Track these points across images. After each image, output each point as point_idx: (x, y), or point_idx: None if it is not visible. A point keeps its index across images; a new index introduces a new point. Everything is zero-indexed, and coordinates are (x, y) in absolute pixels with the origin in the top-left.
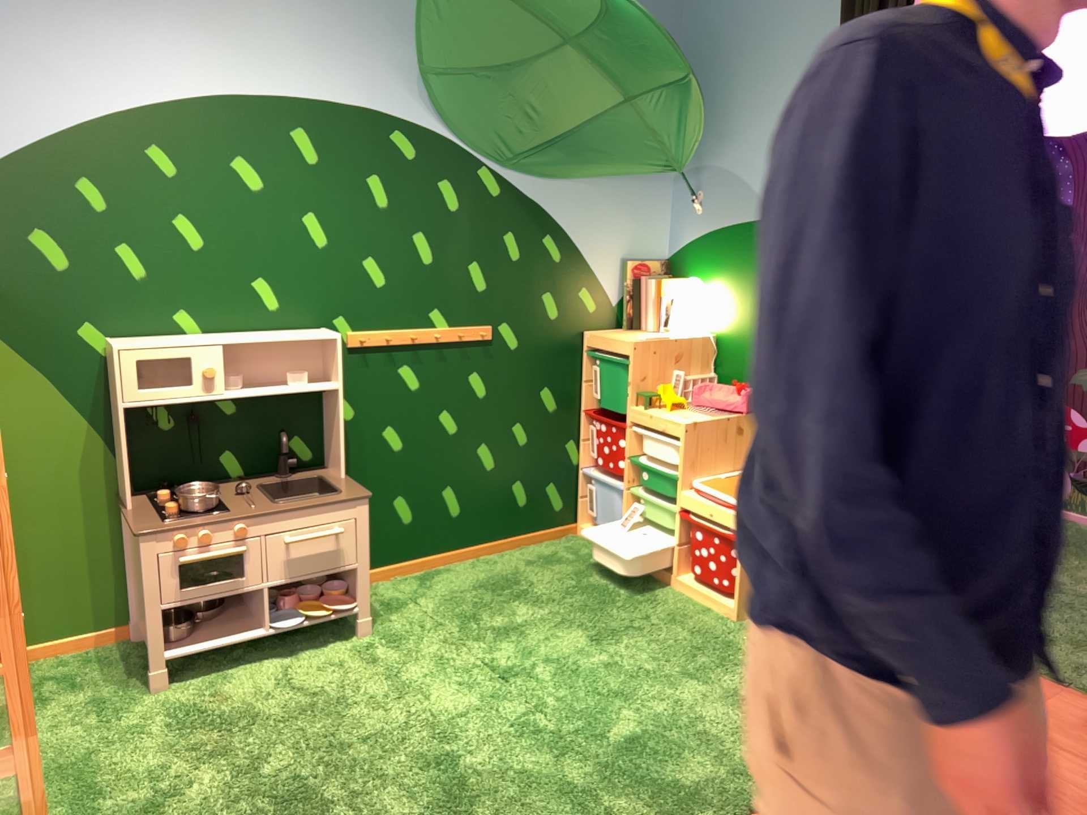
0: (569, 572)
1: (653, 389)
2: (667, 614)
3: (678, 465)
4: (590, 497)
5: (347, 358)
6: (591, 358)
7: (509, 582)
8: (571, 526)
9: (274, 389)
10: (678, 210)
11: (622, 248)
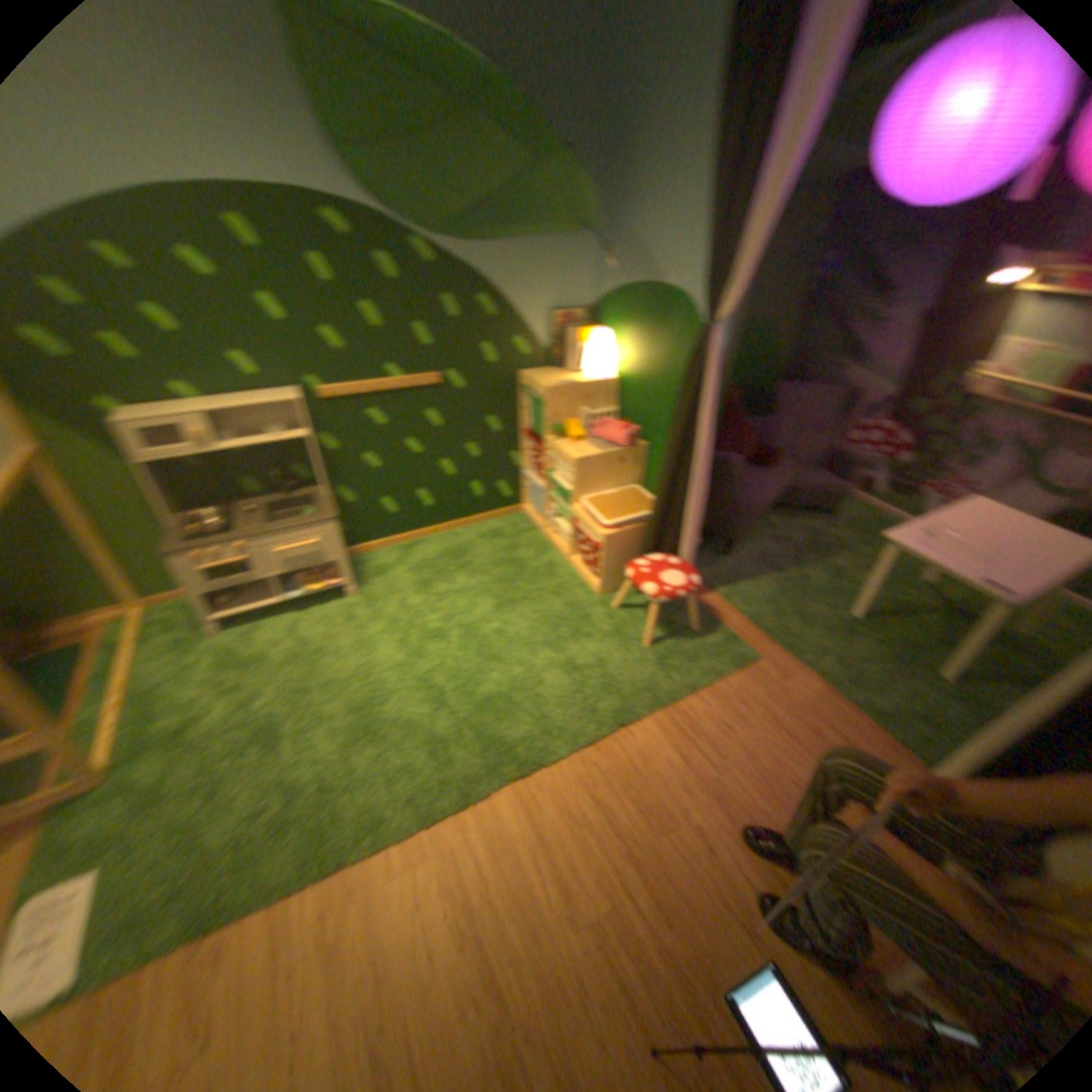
0: (502, 546)
1: (561, 423)
2: (553, 587)
3: (570, 485)
4: (525, 492)
5: (320, 407)
6: (520, 396)
7: (460, 553)
8: (515, 508)
9: (256, 440)
10: (596, 264)
11: (547, 302)
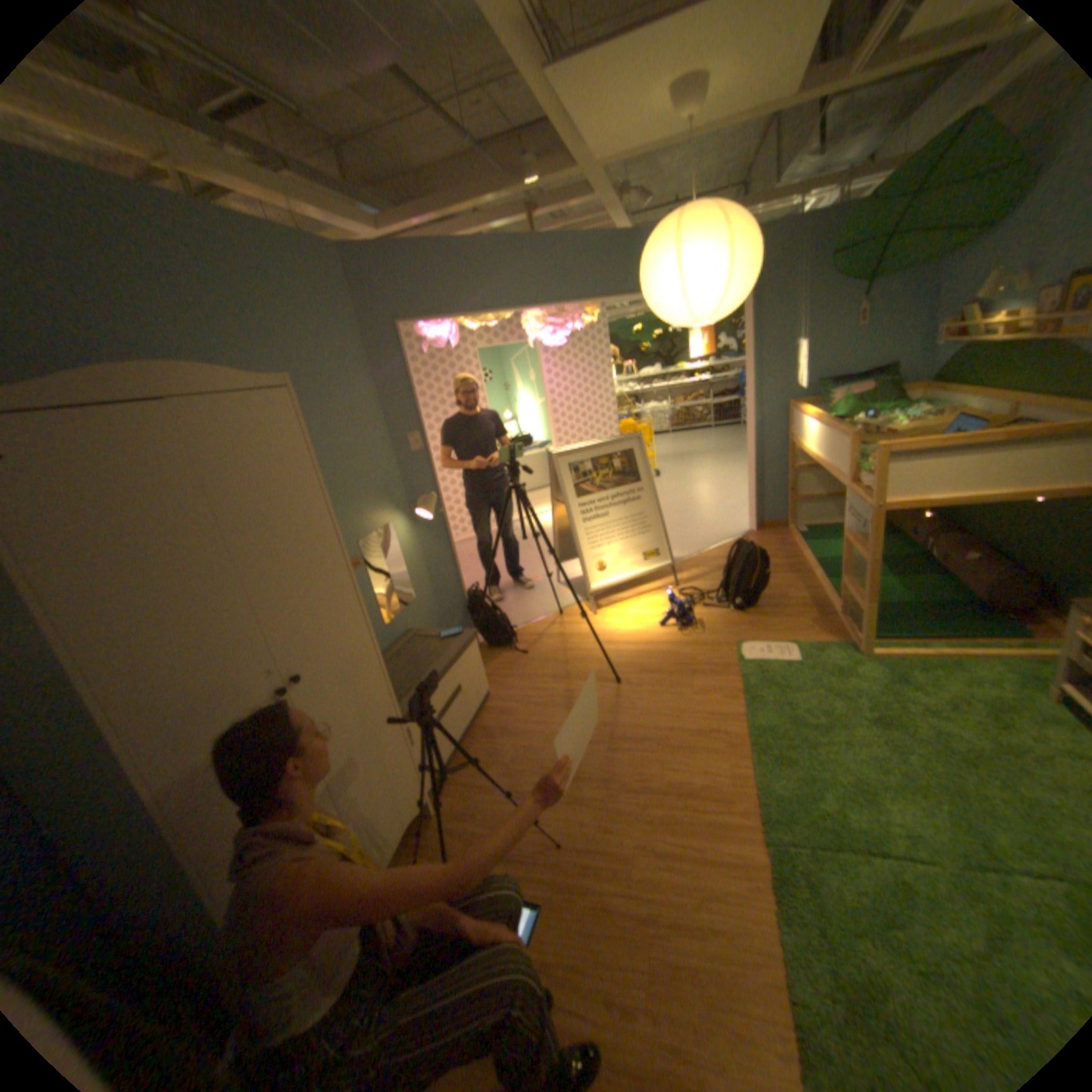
0: None
1: None
2: None
3: None
4: None
5: None
6: None
7: None
8: None
9: None
10: None
11: None
